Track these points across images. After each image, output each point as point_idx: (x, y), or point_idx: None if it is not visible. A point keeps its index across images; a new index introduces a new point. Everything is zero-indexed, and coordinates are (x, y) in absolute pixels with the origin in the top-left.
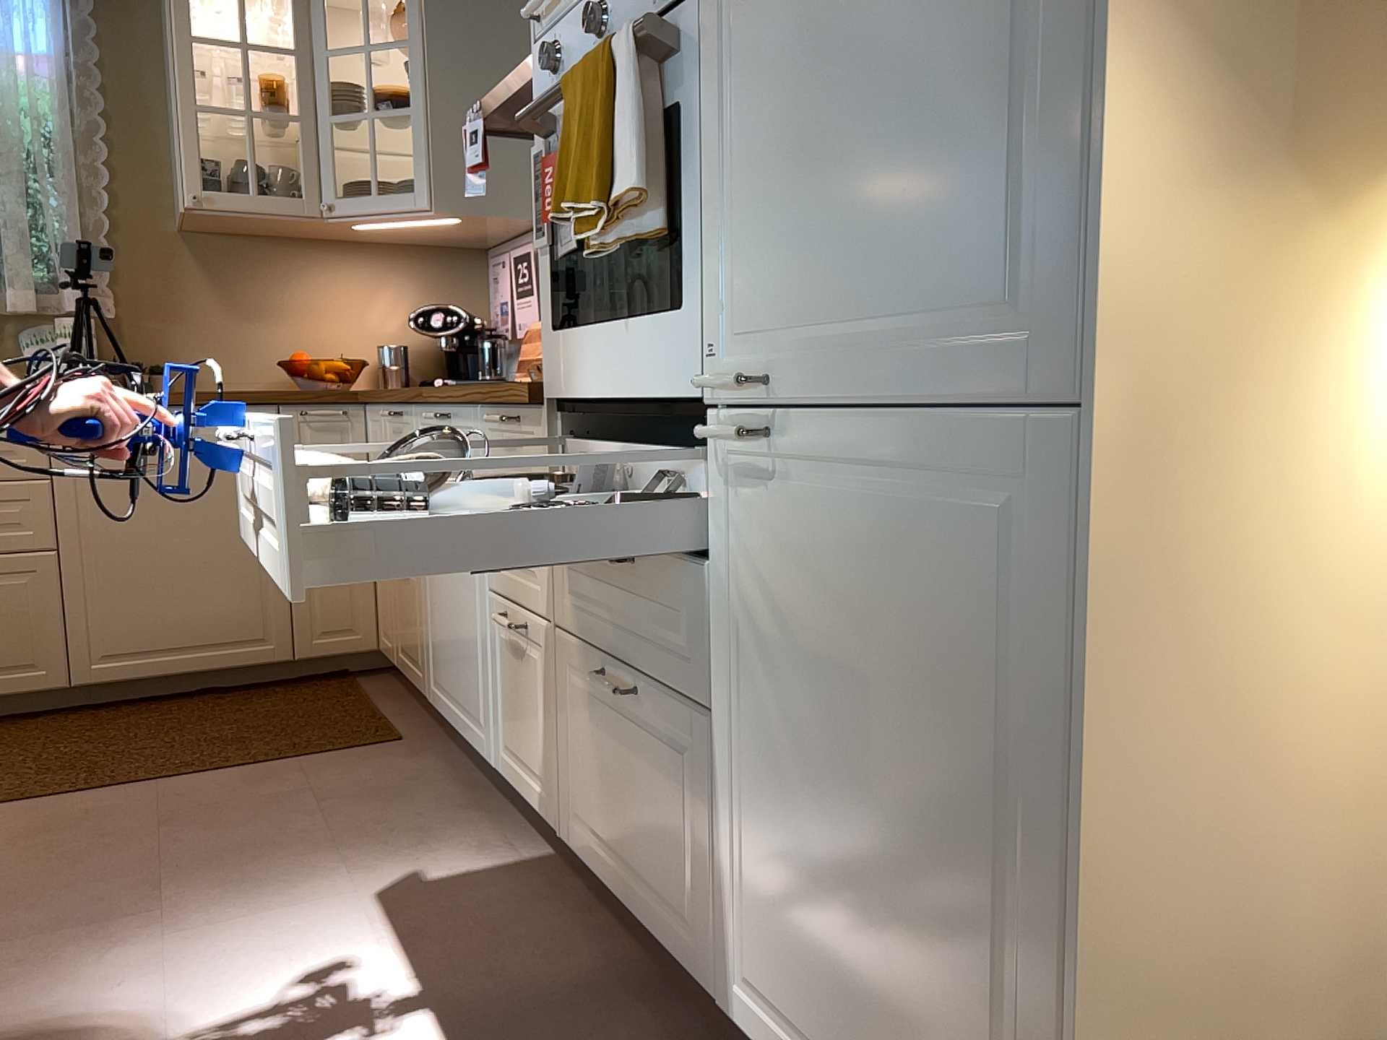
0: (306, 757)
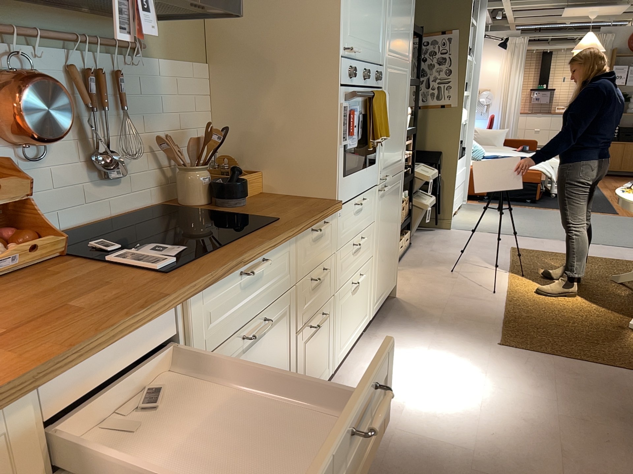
0: None
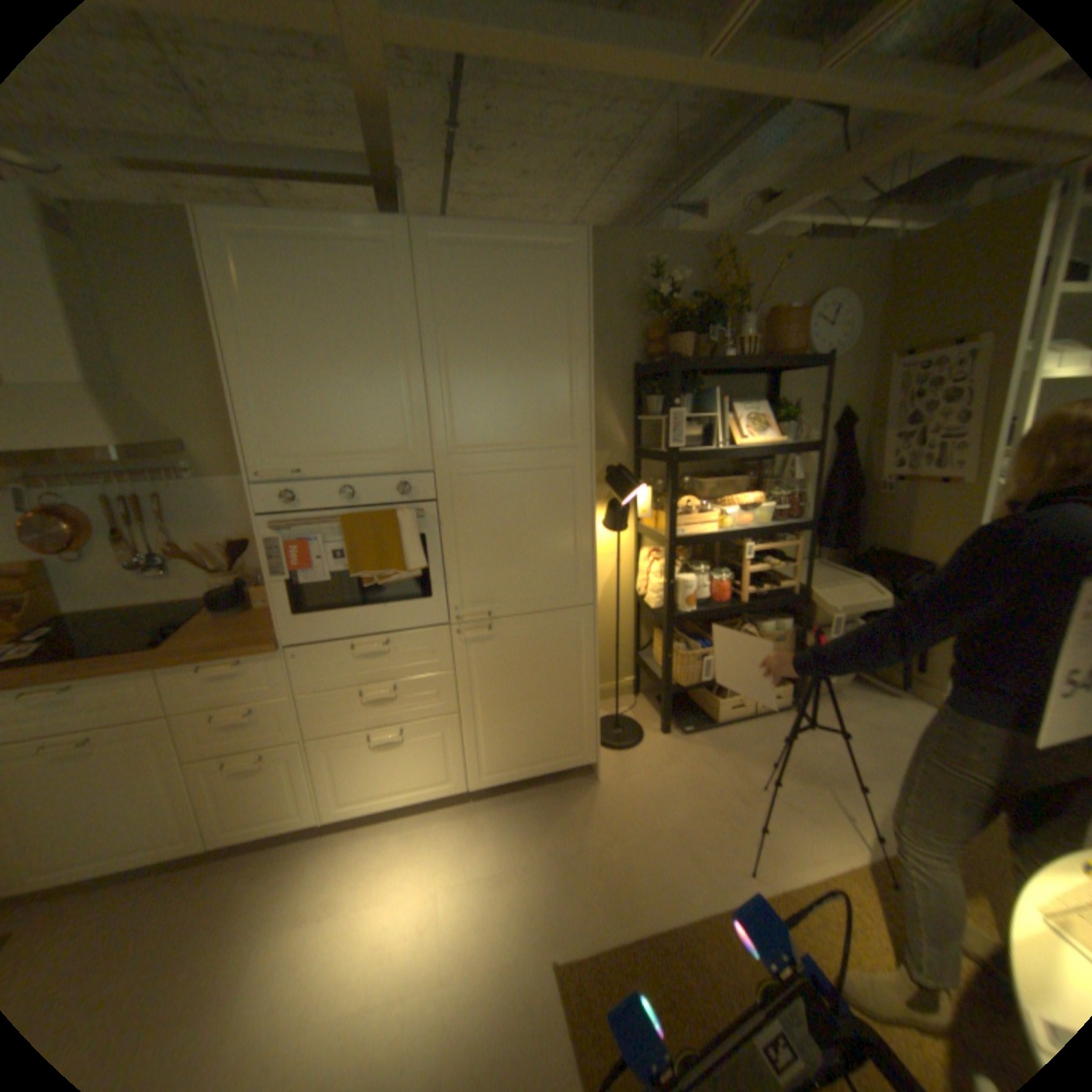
0: None
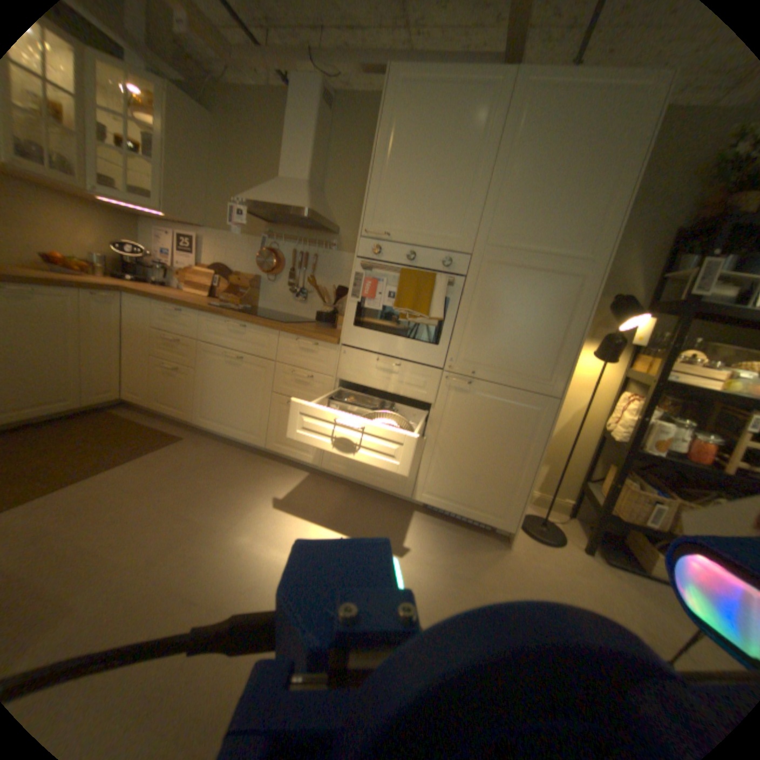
0: (149, 453)
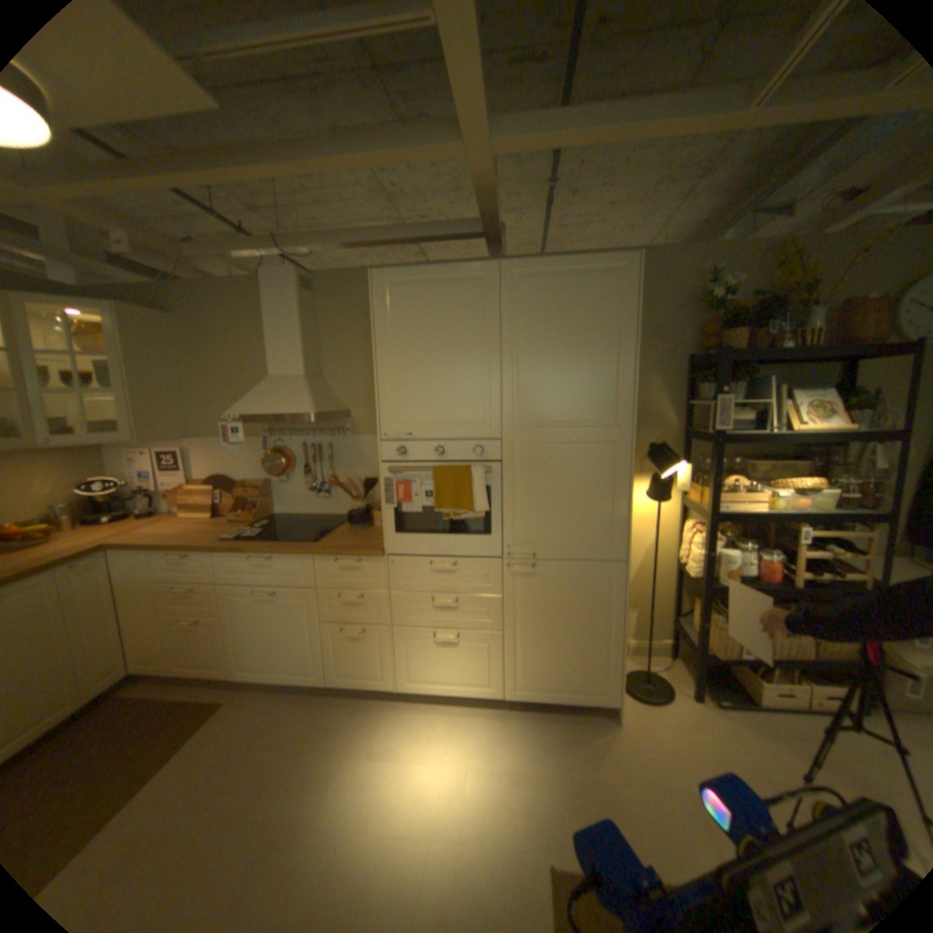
0: (187, 740)
